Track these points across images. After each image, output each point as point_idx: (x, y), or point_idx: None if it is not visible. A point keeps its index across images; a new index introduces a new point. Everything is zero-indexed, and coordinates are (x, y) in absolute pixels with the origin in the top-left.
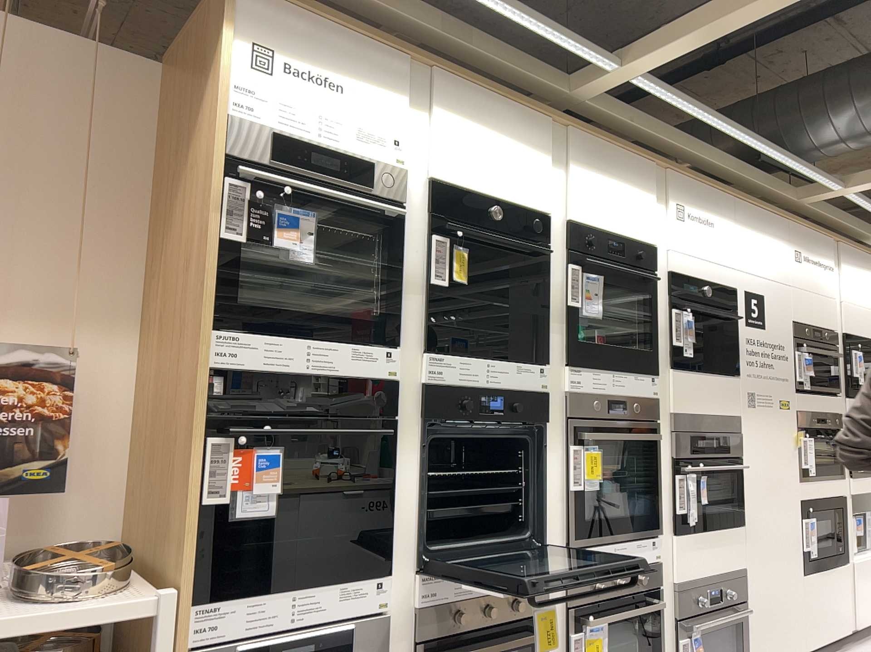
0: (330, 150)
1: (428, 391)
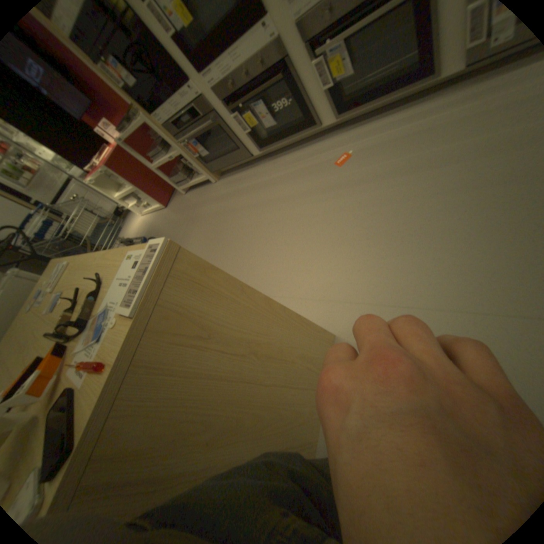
0: None
1: None
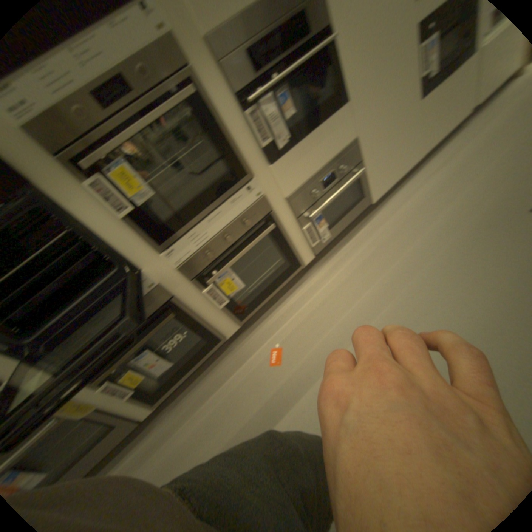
0: None
1: None
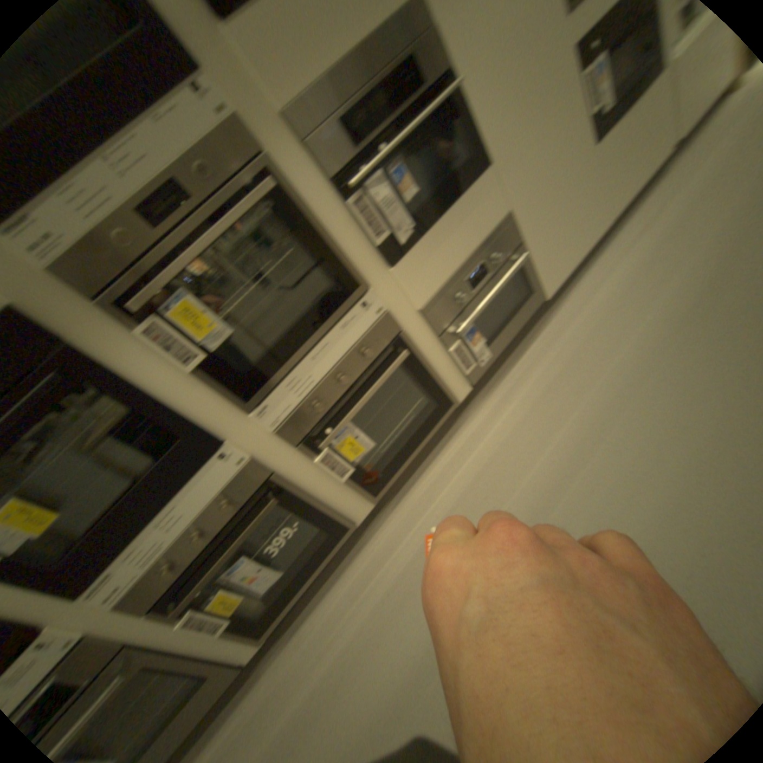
0: None
1: None
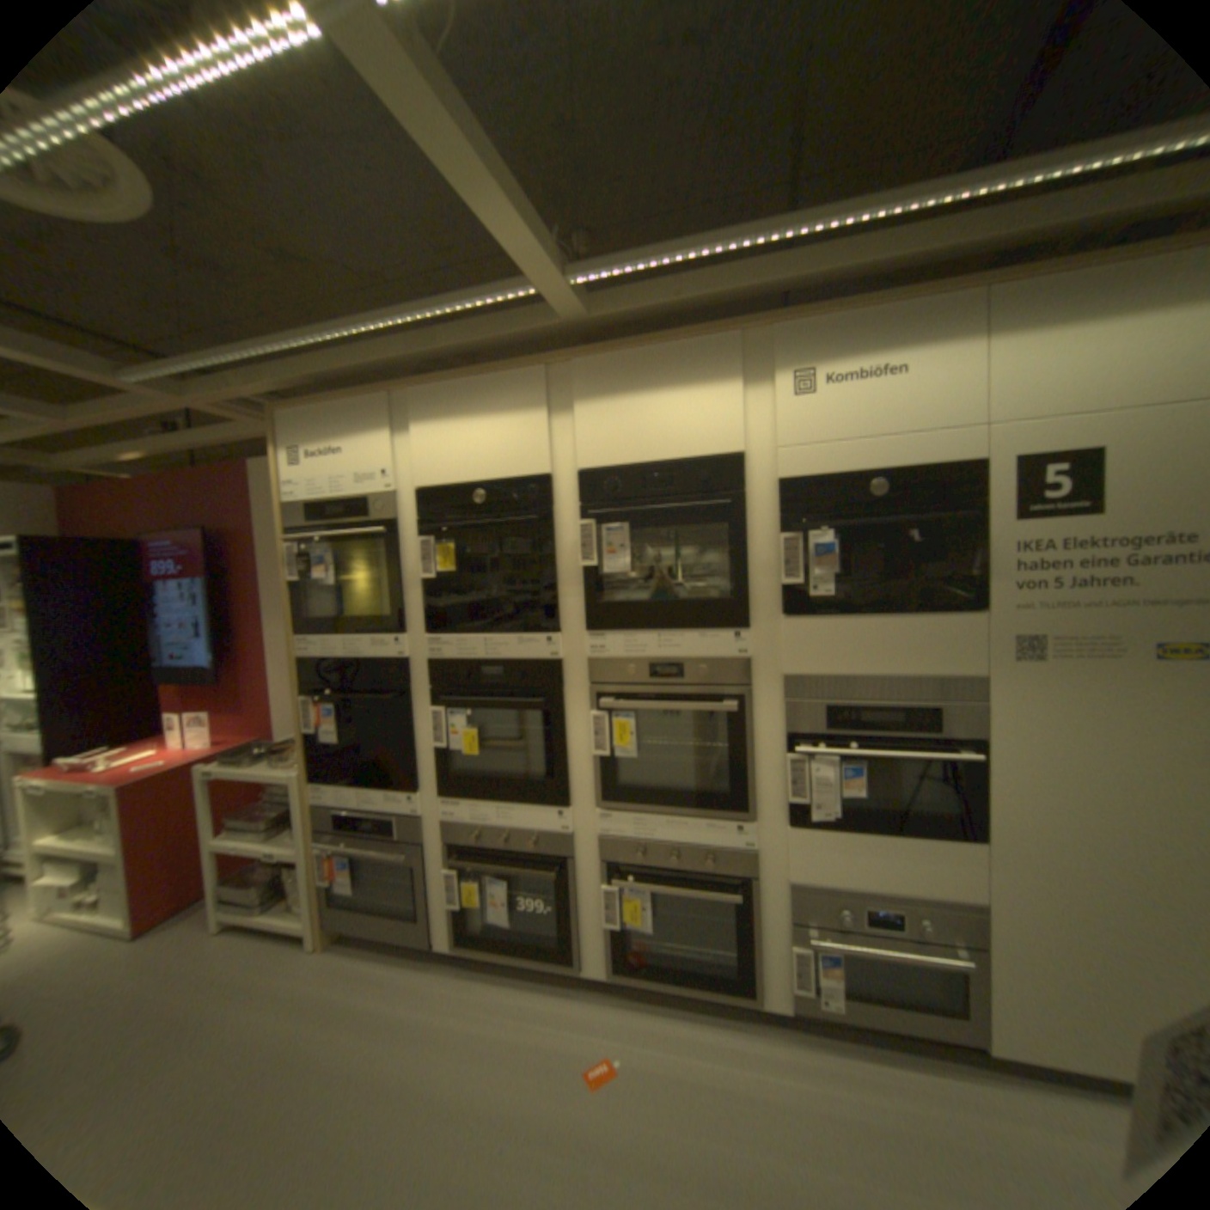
0: (330, 497)
1: (428, 671)
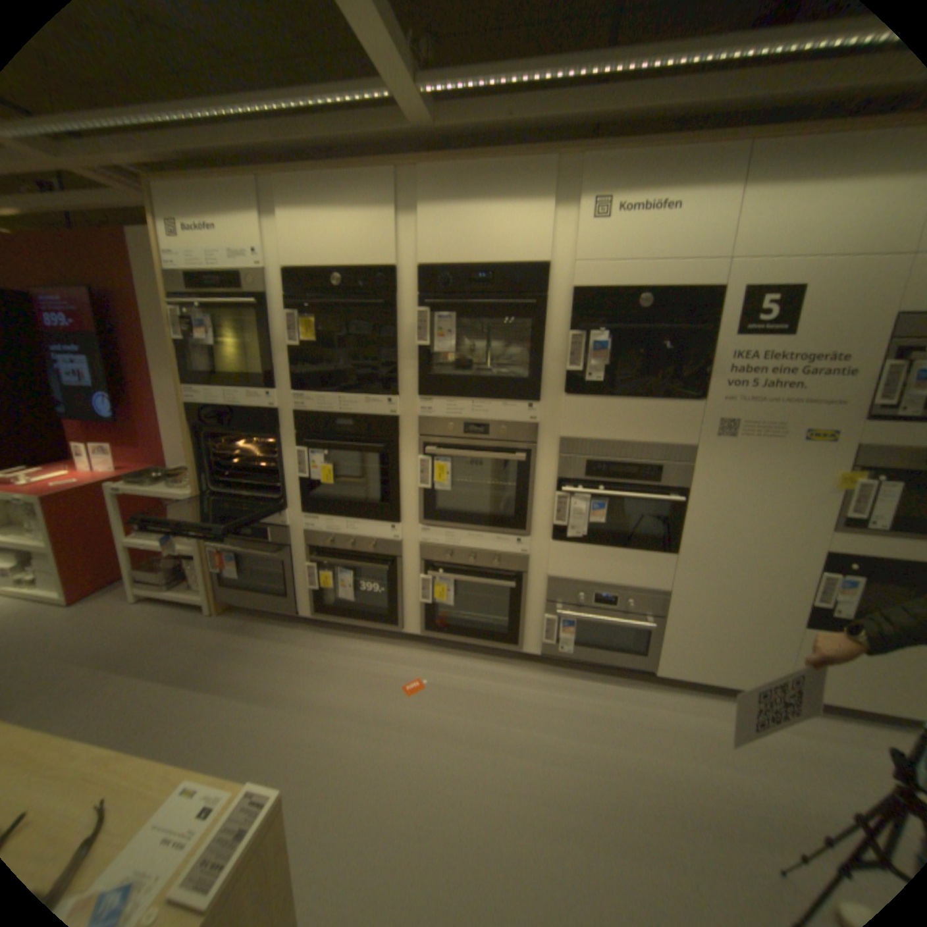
0: (208, 268)
1: (295, 419)
